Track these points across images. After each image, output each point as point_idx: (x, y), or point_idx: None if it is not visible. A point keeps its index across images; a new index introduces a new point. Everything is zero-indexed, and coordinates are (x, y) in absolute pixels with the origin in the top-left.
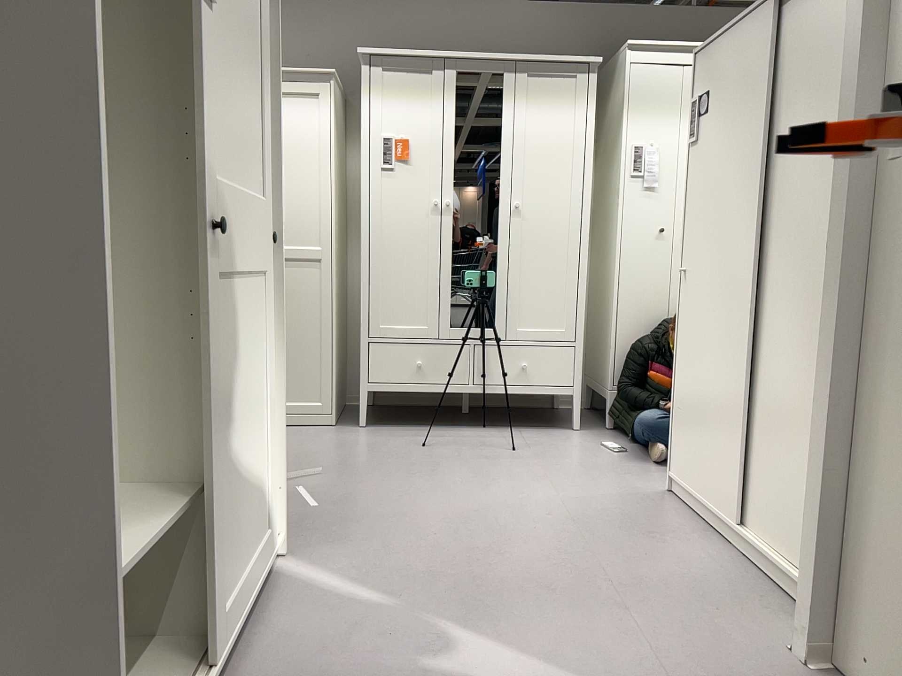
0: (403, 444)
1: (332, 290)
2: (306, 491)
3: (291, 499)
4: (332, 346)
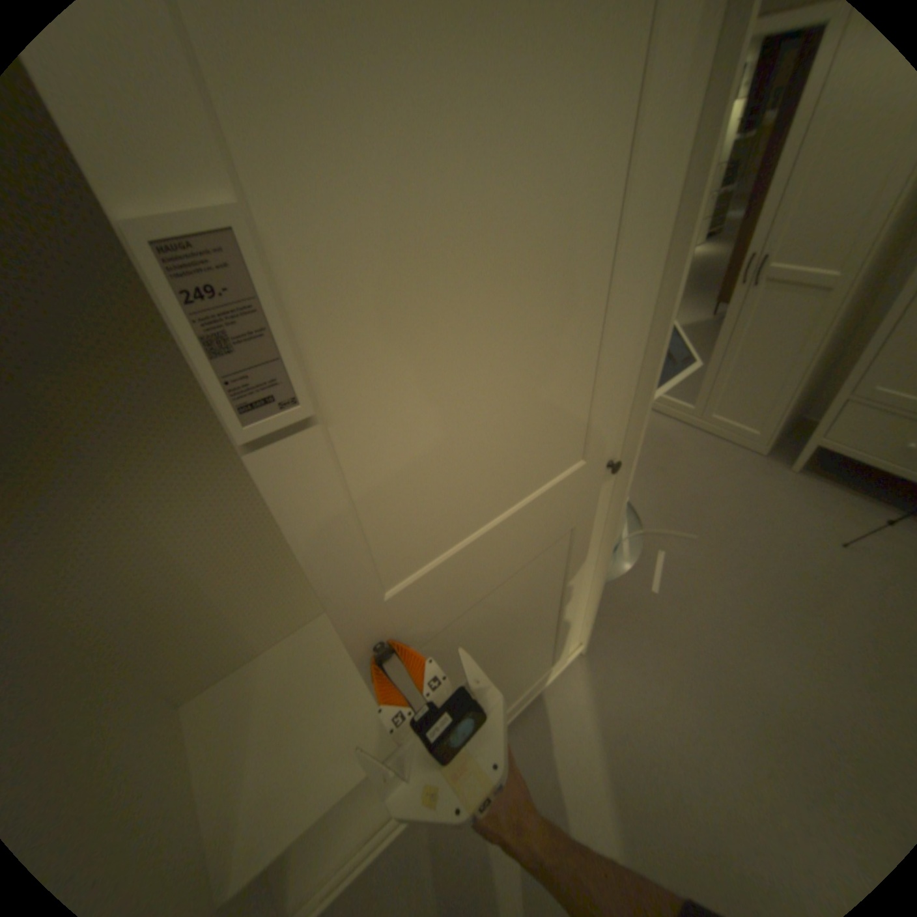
0: (822, 527)
1: (829, 330)
2: (665, 560)
3: (646, 565)
4: (798, 387)
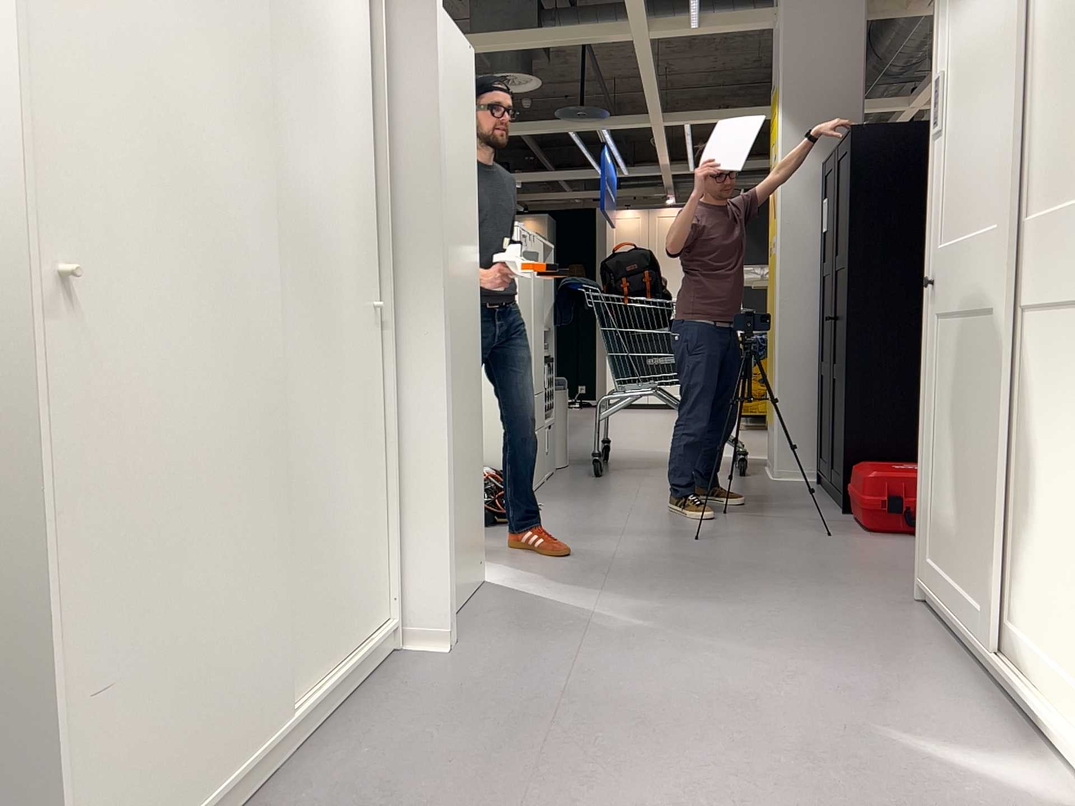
0: None
1: None
2: None
3: None
4: None
